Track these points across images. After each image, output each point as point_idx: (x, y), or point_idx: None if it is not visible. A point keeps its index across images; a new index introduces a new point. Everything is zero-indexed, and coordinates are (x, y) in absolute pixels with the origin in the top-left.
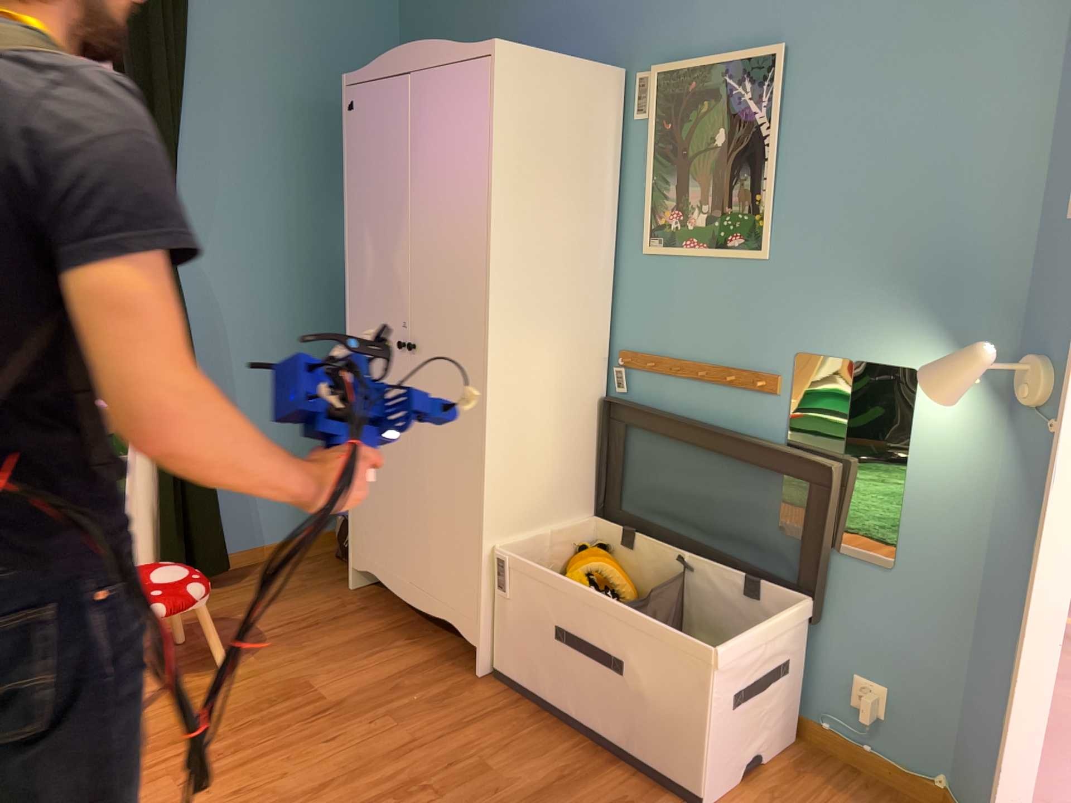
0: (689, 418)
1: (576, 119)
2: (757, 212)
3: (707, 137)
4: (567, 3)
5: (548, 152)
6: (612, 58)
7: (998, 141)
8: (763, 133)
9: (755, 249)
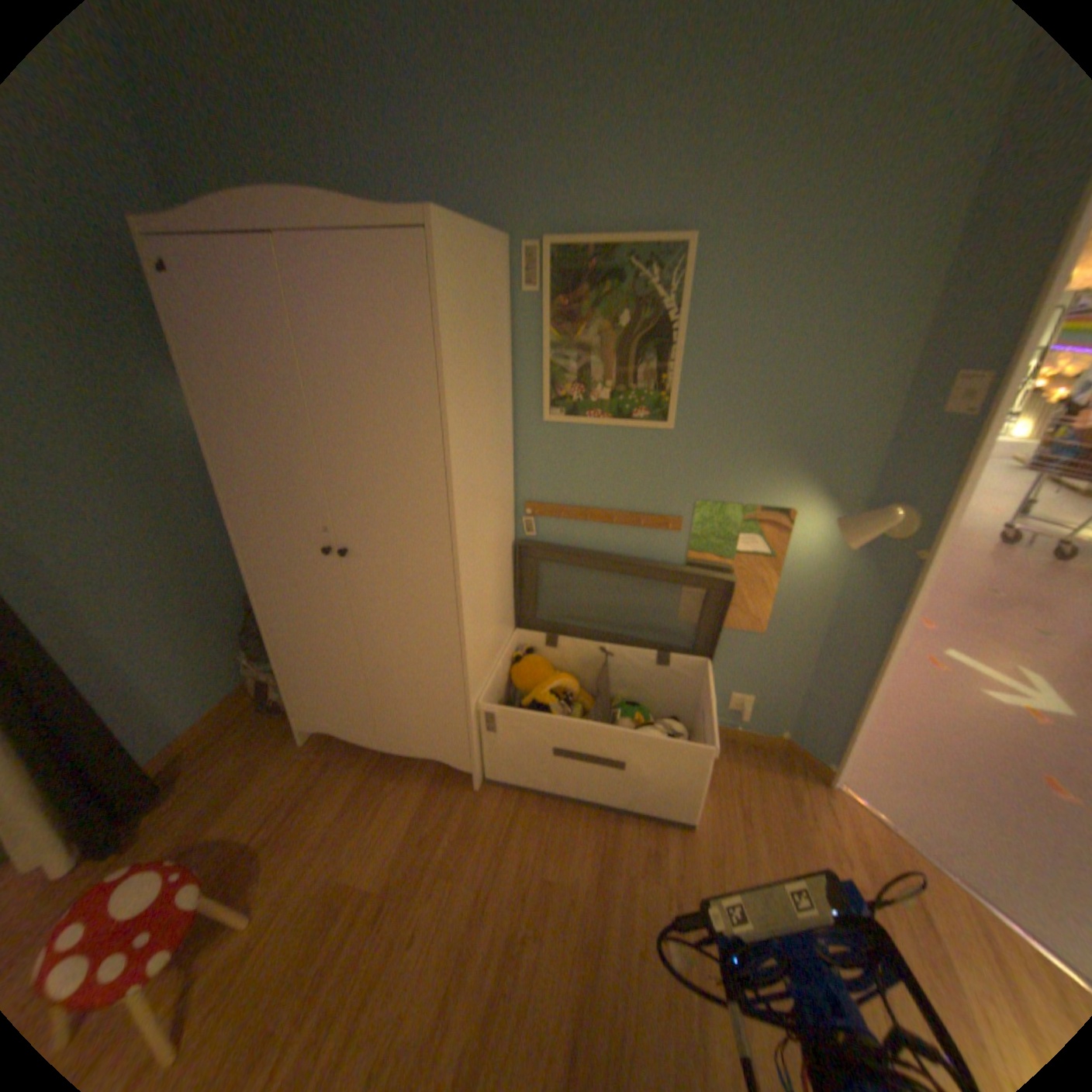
0: (598, 550)
1: (488, 294)
2: (665, 387)
3: (612, 315)
4: (415, 139)
5: (475, 337)
6: (488, 217)
7: (884, 338)
8: (673, 316)
9: (661, 418)
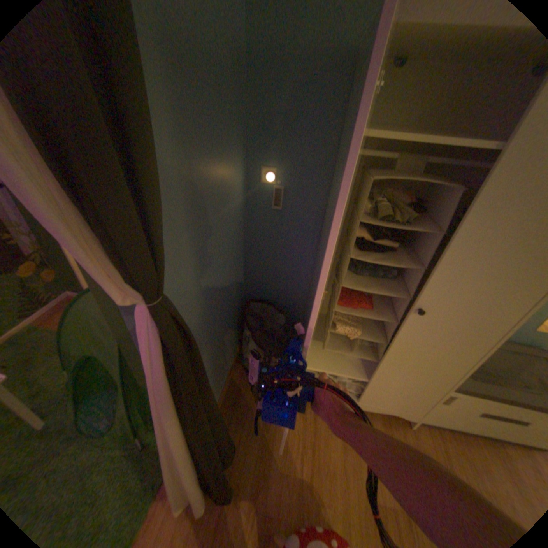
0: None
1: None
2: None
3: None
4: None
5: None
6: None
7: None
8: None
9: None
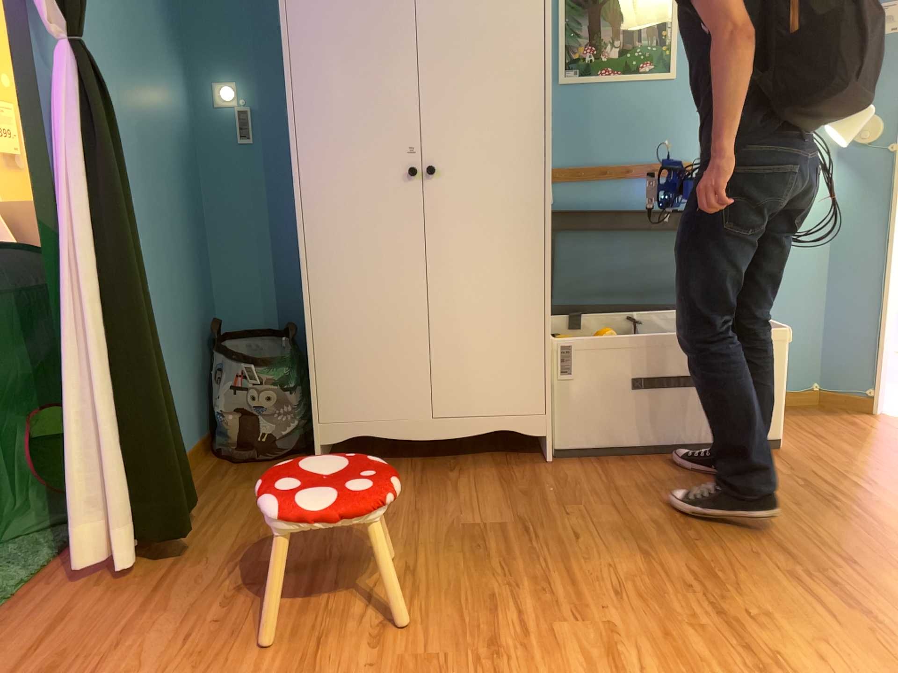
0: (614, 211)
1: None
2: (664, 44)
3: None
4: None
5: None
6: None
7: None
8: None
9: (664, 72)
